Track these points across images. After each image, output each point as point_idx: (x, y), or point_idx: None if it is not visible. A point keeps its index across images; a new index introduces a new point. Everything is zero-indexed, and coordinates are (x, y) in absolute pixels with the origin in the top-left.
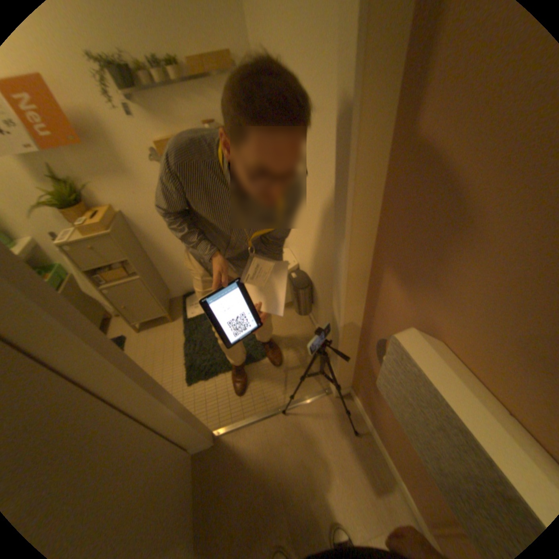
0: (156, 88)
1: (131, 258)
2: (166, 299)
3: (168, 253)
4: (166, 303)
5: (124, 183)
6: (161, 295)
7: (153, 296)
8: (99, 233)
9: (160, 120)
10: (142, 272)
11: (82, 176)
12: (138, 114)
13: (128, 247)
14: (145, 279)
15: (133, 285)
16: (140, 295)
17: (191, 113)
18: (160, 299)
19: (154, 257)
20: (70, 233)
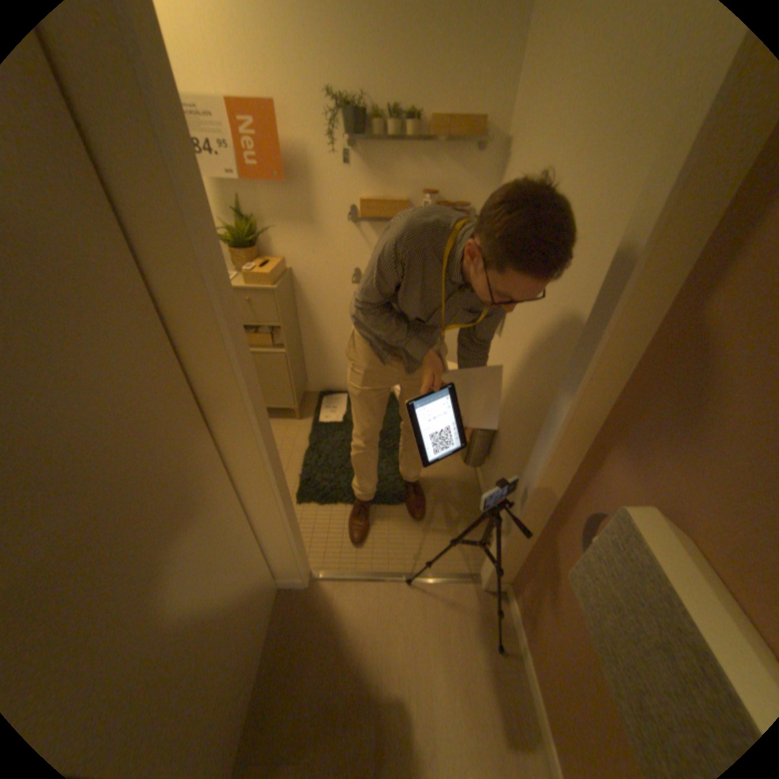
0: (387, 141)
1: (286, 327)
2: (303, 390)
3: (326, 334)
4: (301, 394)
5: (309, 239)
6: (300, 382)
7: (292, 380)
8: (266, 287)
9: (377, 178)
10: (291, 347)
11: (269, 218)
12: (355, 166)
13: (288, 313)
14: (291, 357)
15: (276, 360)
16: (279, 373)
17: (415, 178)
18: (298, 387)
19: (308, 334)
20: (234, 278)
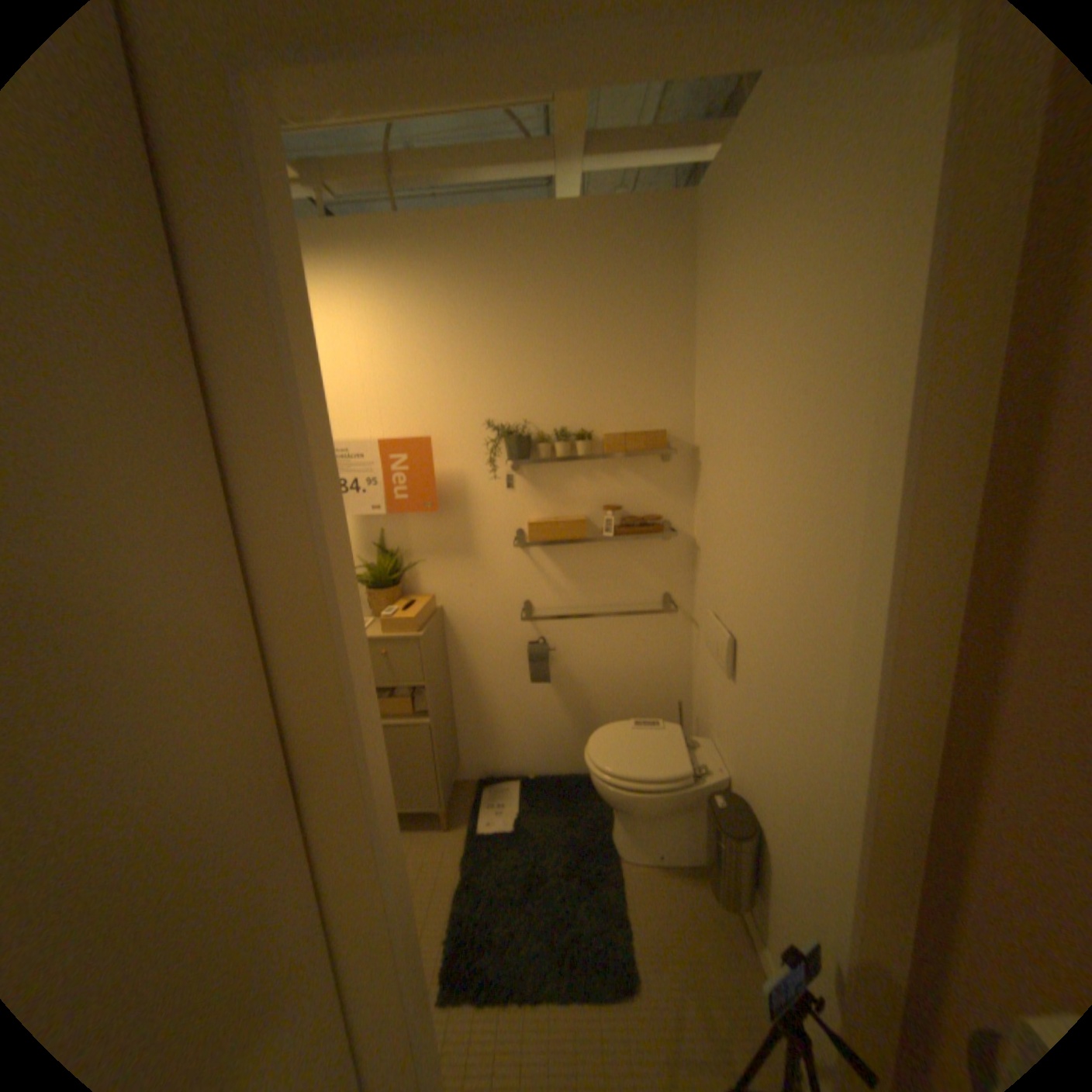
0: (555, 462)
1: (432, 686)
2: (452, 779)
3: (486, 691)
4: (450, 787)
5: (466, 570)
6: (448, 768)
7: (436, 765)
8: (408, 635)
9: (546, 498)
10: (438, 714)
11: (418, 551)
12: (521, 488)
13: (435, 666)
14: (437, 729)
15: (415, 735)
16: (418, 756)
17: (592, 495)
18: (445, 775)
19: (461, 692)
20: (369, 625)
